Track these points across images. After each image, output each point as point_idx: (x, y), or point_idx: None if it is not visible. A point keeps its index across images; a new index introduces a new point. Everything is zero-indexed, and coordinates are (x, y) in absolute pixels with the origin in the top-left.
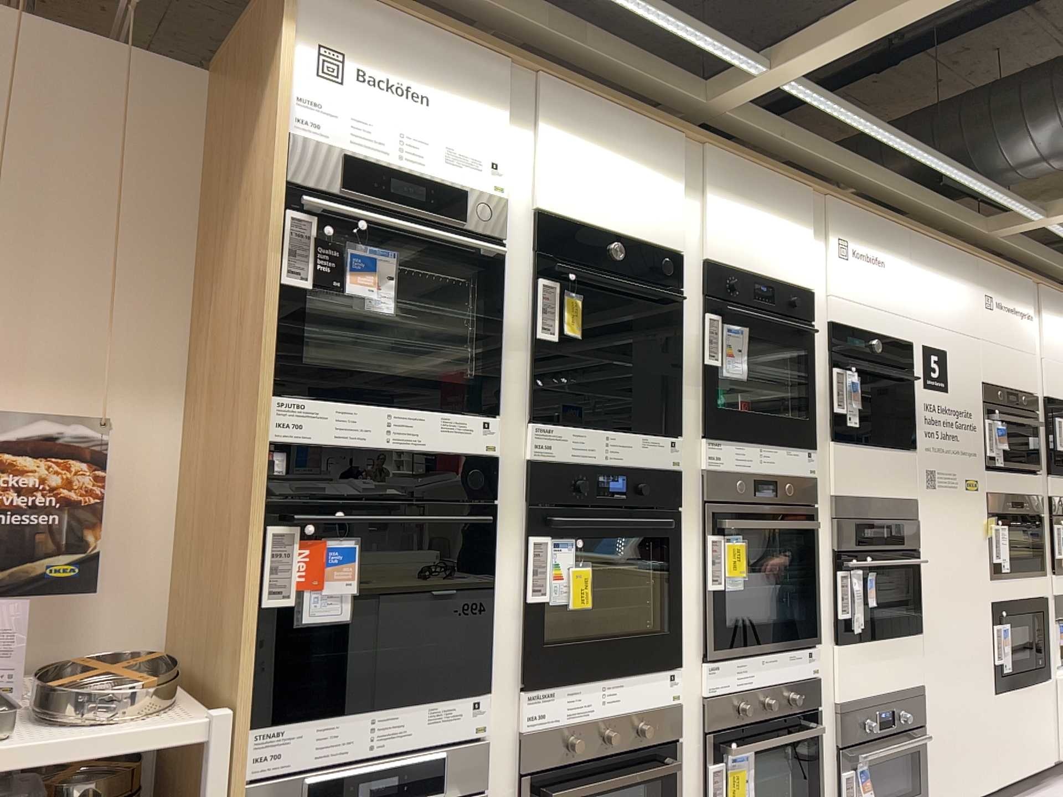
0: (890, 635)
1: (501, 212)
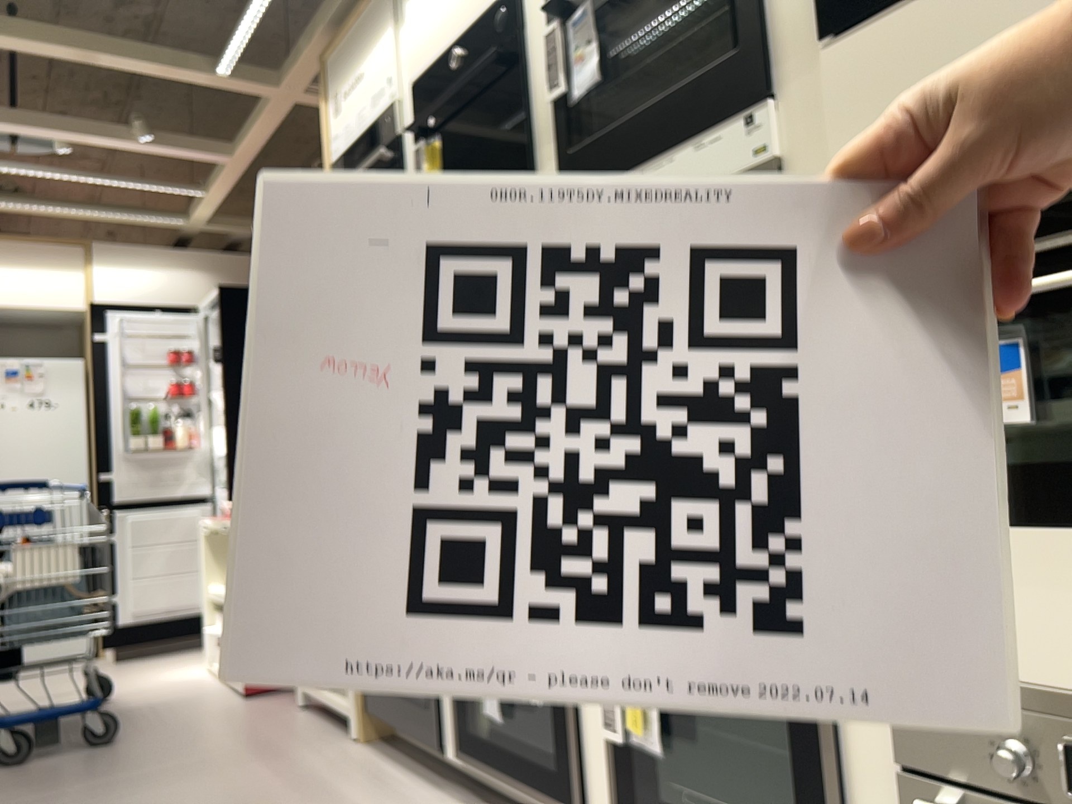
0: None
1: (392, 115)
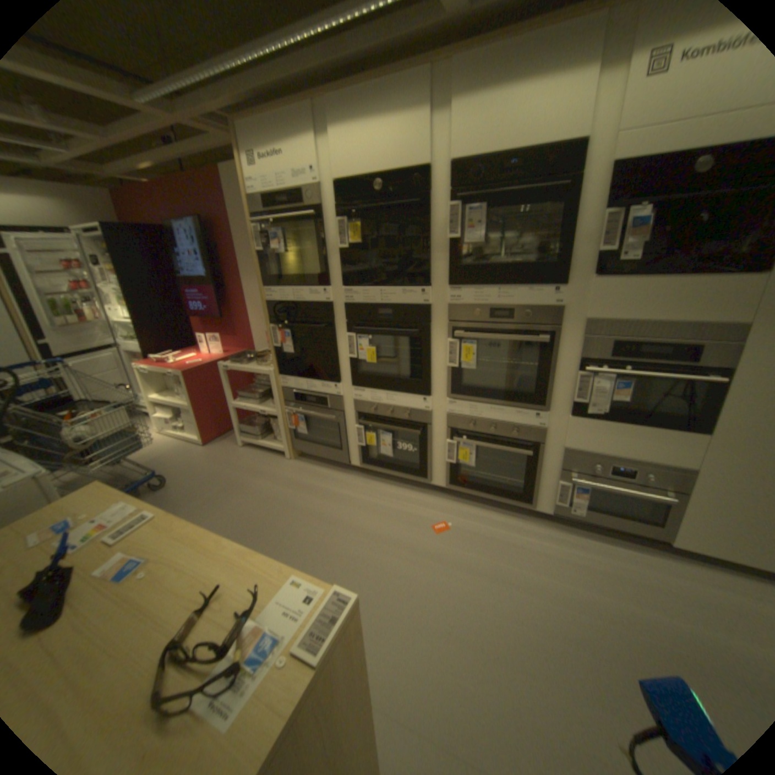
0: (649, 427)
1: (314, 192)
